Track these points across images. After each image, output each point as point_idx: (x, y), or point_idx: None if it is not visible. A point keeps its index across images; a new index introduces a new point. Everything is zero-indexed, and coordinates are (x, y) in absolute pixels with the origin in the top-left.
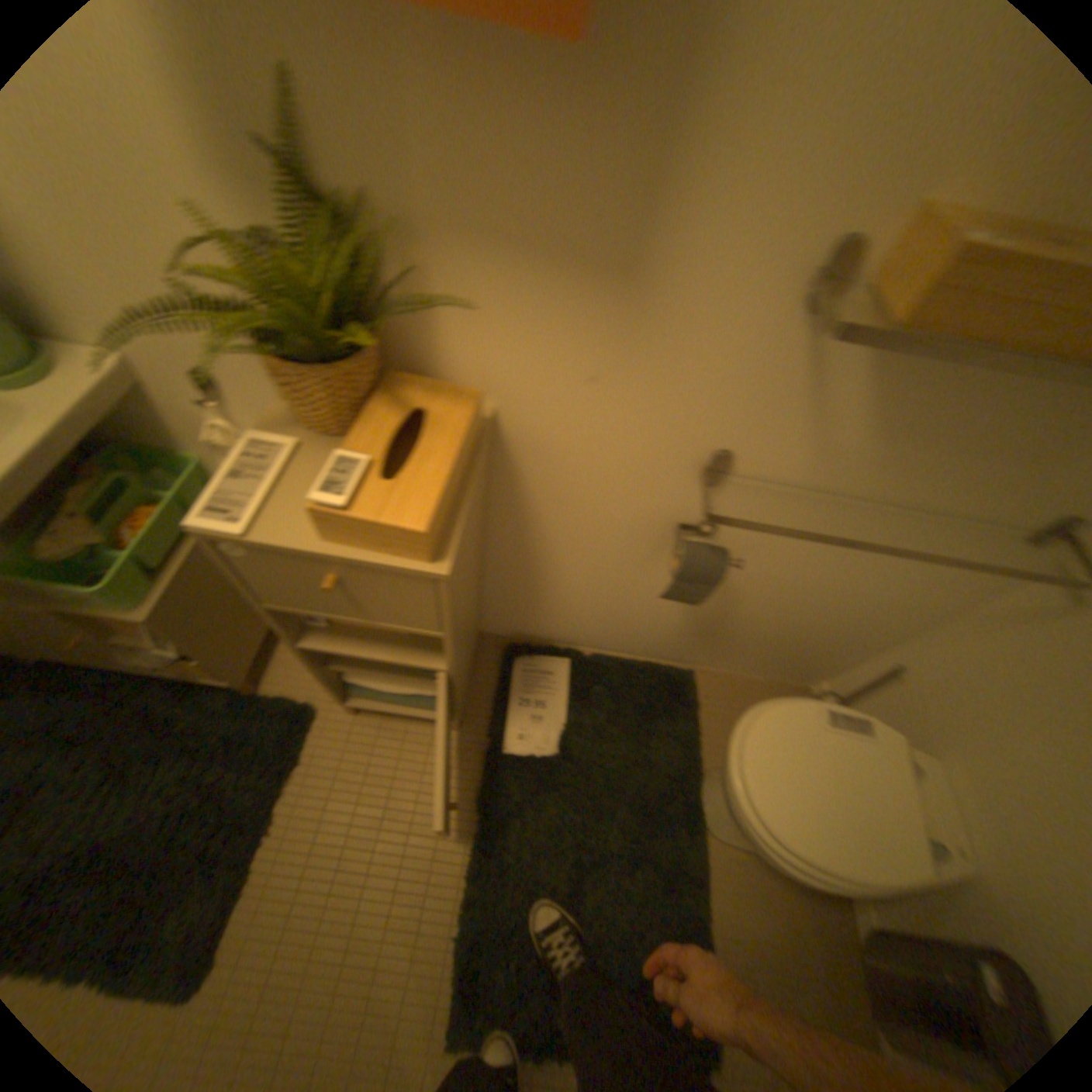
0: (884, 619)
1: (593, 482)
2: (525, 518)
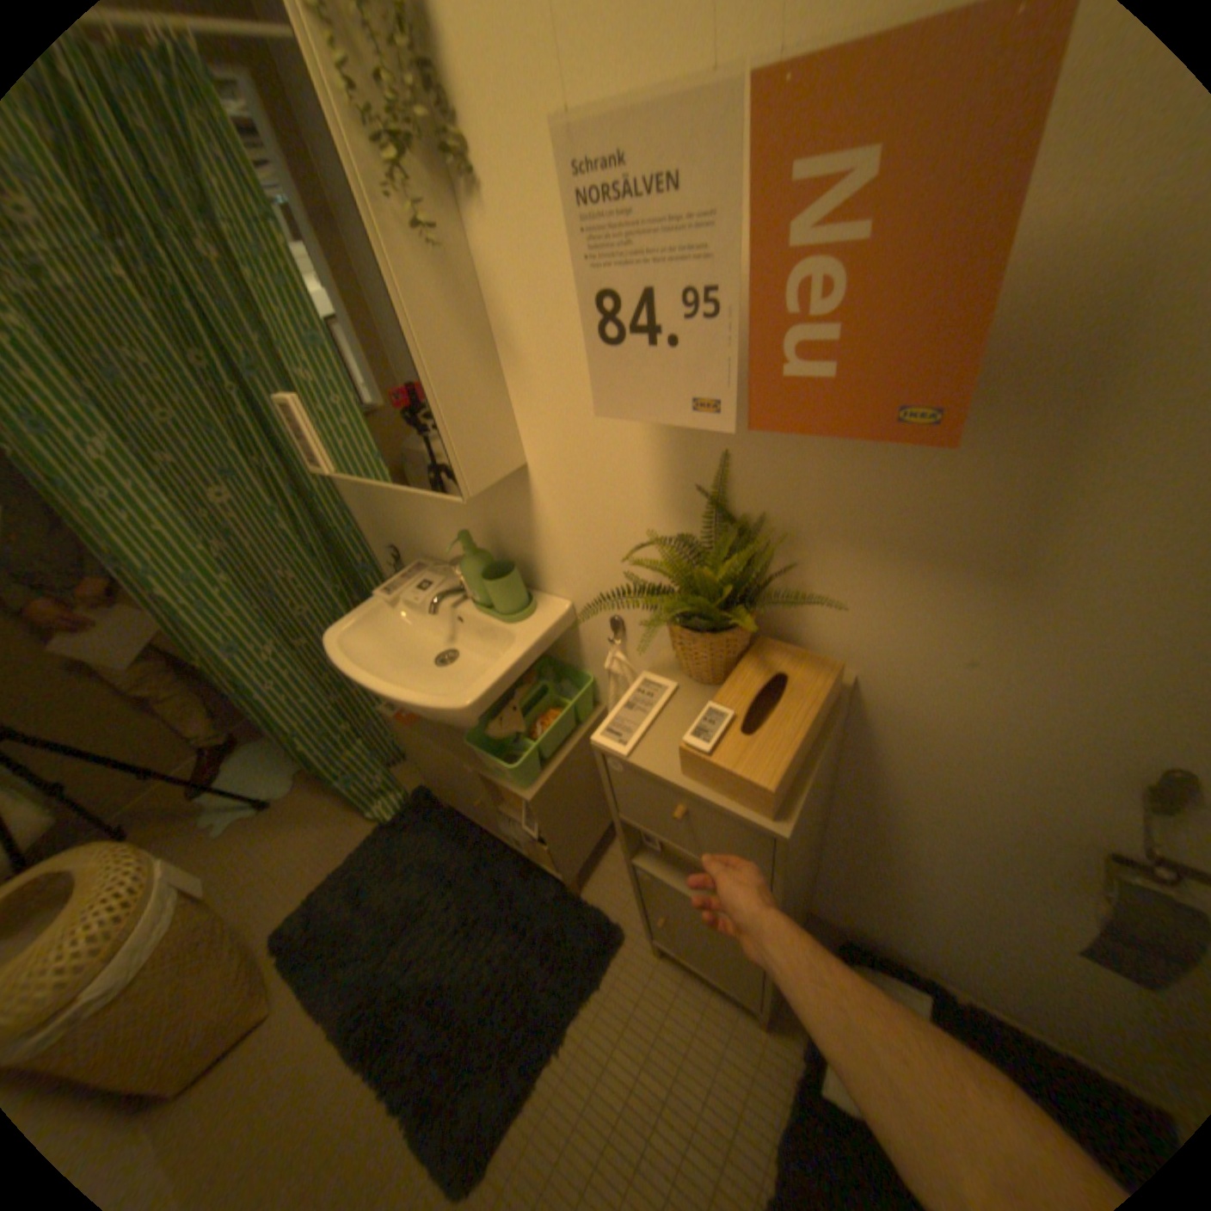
0: None
1: (971, 770)
2: (879, 792)
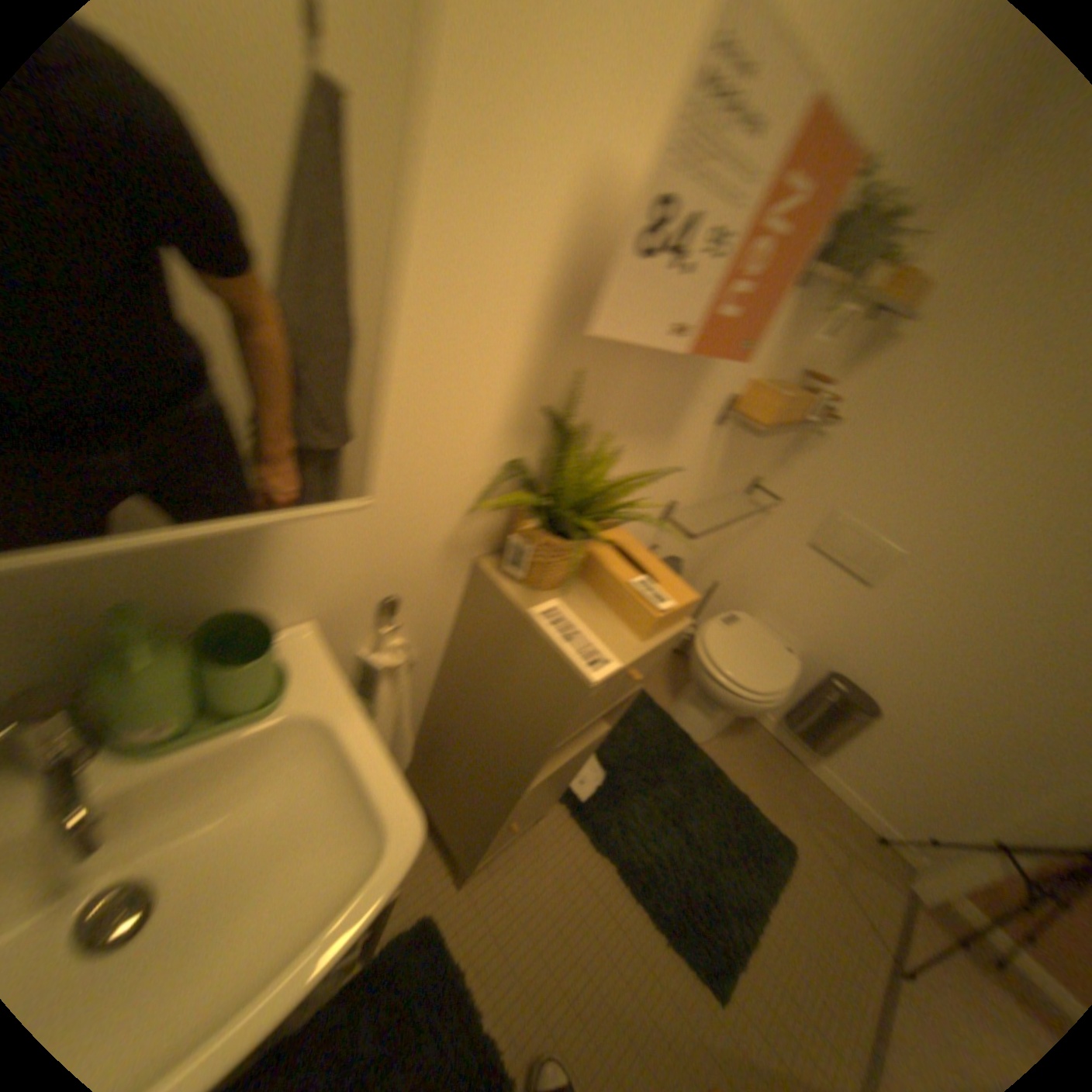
0: (698, 564)
1: None
2: None
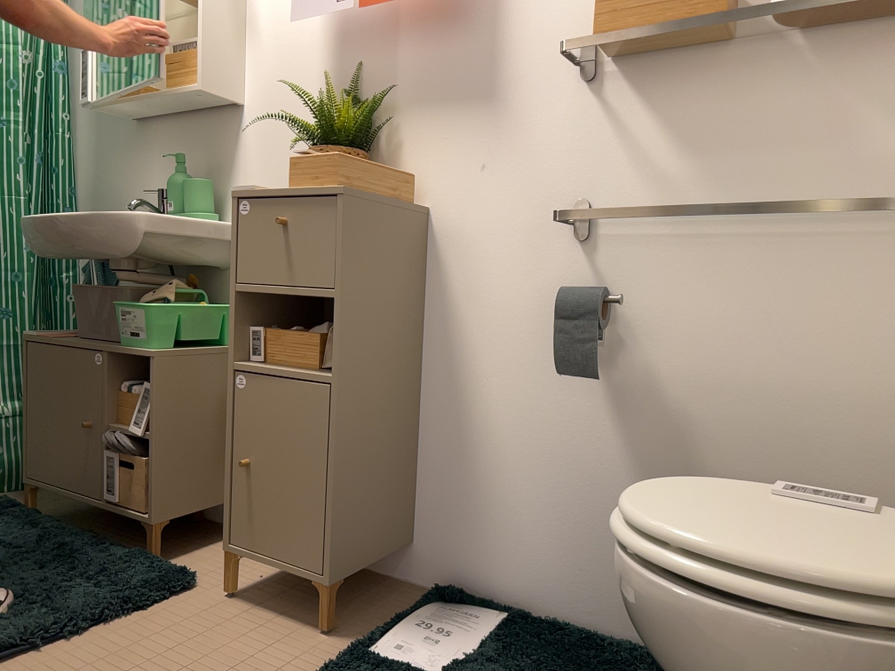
0: None
1: (496, 266)
2: (449, 329)
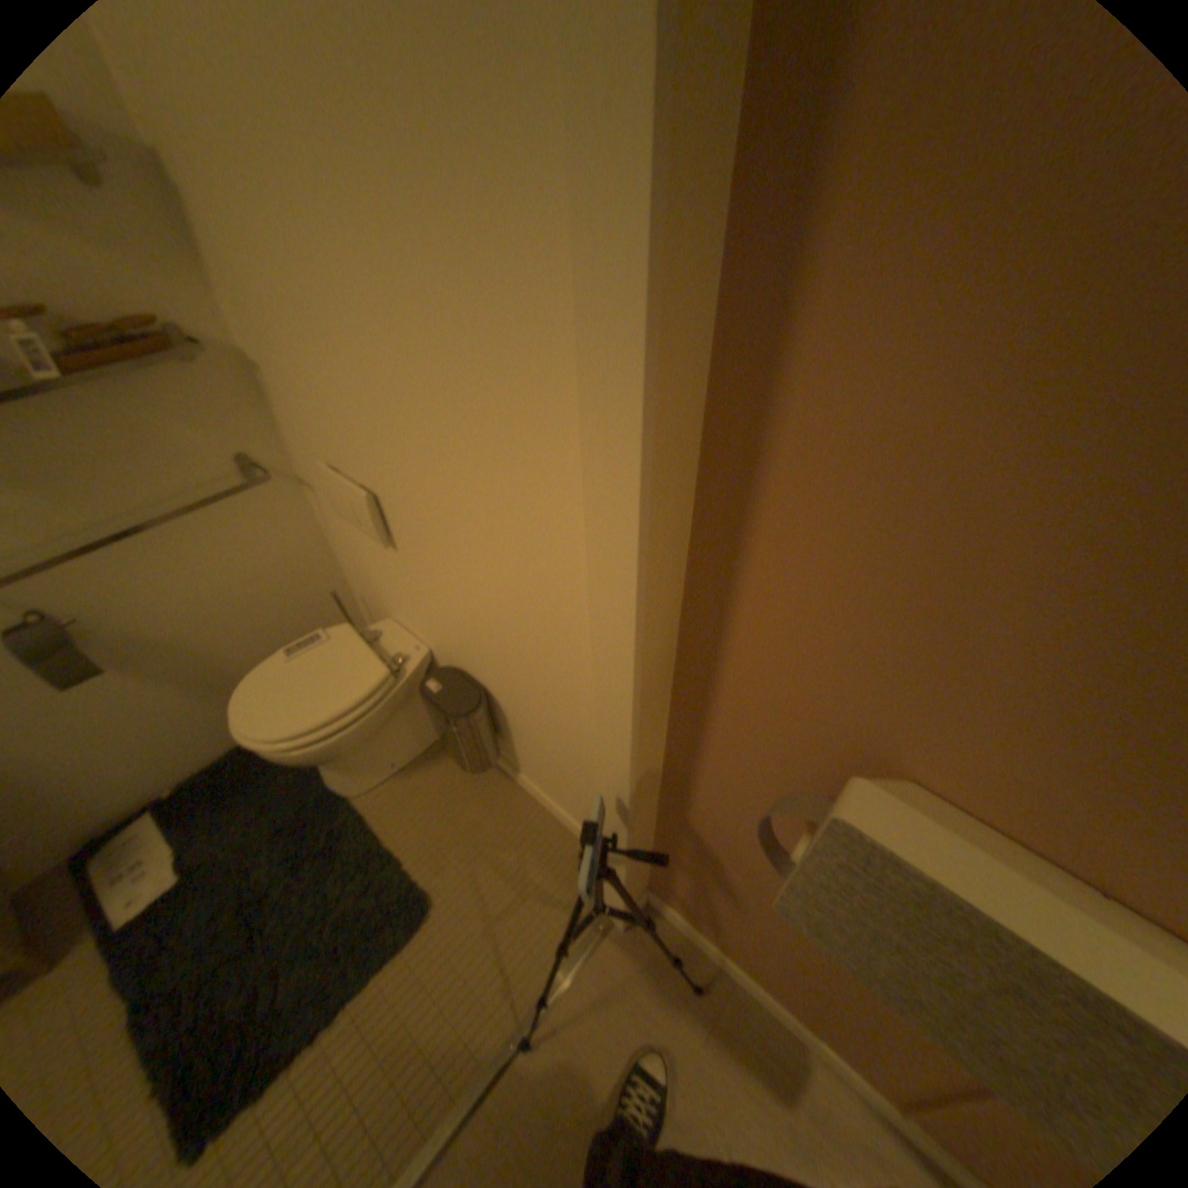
0: (296, 581)
1: None
2: None
